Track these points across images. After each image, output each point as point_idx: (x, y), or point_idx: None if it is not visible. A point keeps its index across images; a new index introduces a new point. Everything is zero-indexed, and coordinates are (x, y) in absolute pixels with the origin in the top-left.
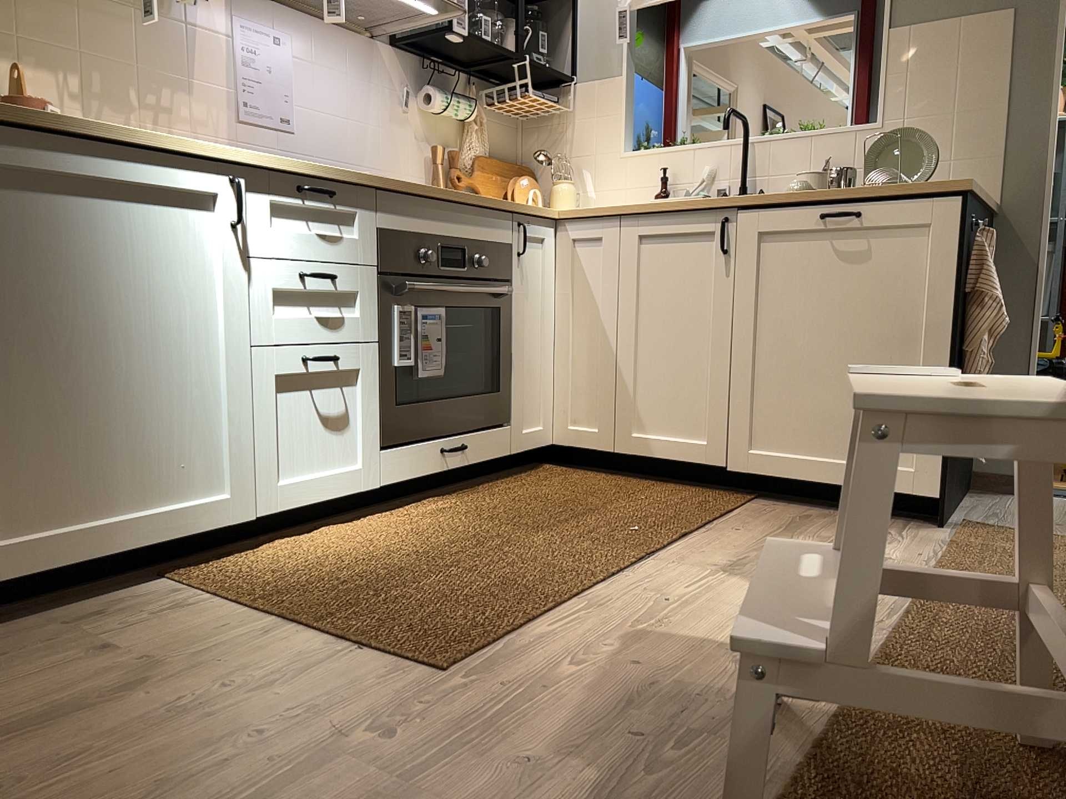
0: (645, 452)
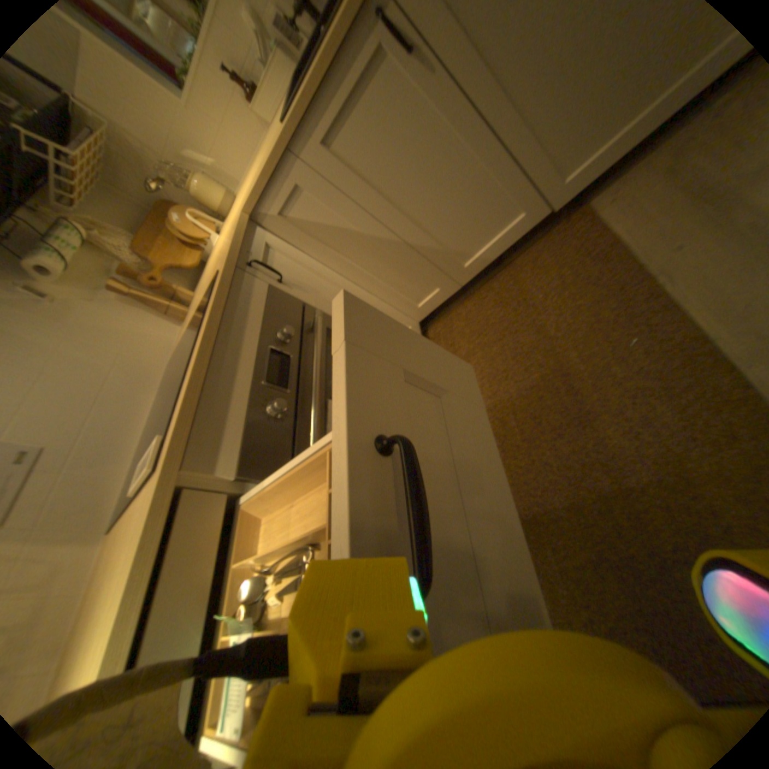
0: (485, 266)
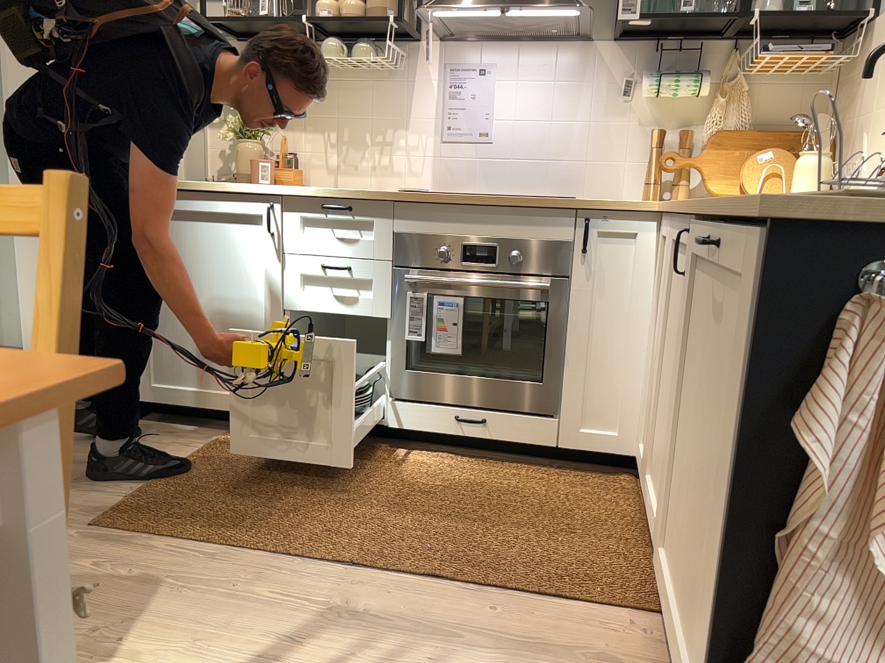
0: (648, 504)
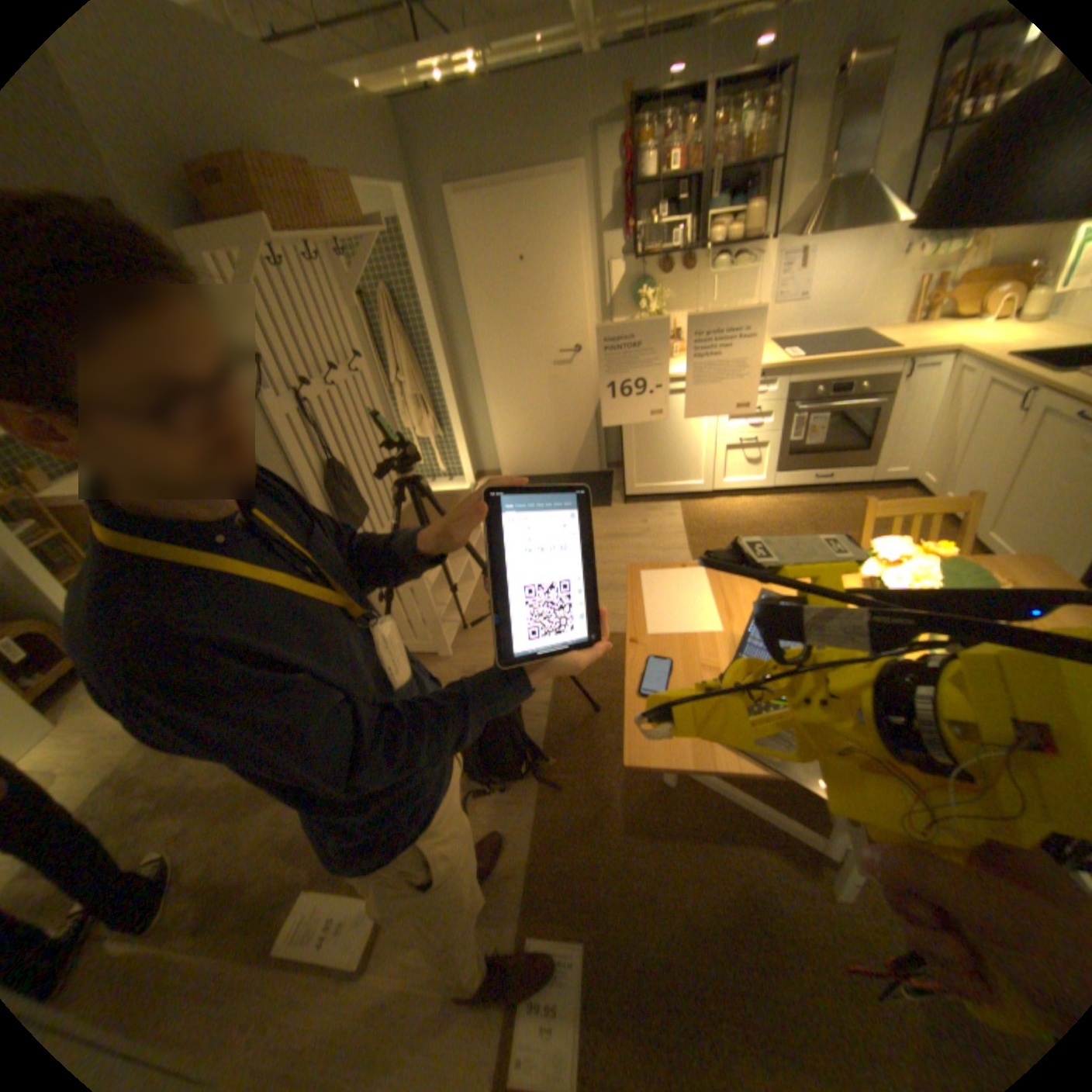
0: None
